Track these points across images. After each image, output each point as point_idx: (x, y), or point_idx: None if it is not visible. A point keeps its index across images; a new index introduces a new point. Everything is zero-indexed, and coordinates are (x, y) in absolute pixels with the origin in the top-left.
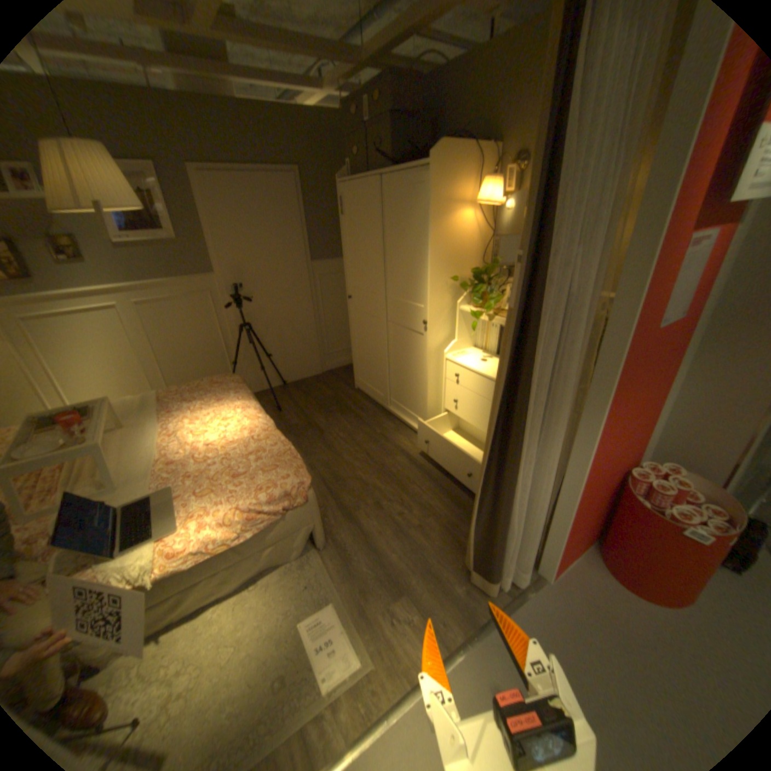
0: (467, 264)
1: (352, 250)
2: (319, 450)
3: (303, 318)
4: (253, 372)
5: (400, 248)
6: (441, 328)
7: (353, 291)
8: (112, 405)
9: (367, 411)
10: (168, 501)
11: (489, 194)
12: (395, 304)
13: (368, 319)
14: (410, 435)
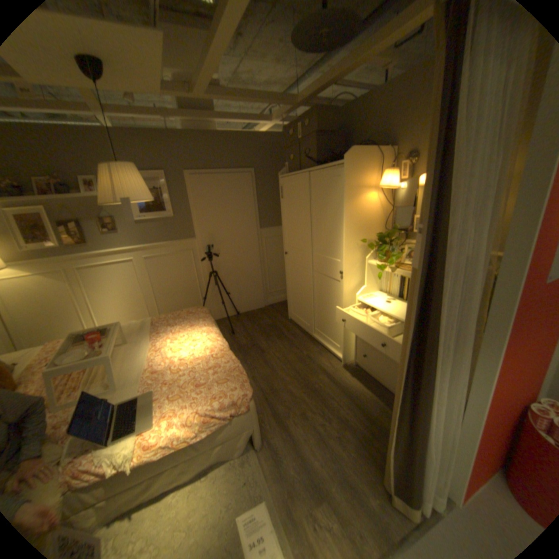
0: (373, 230)
1: (288, 221)
2: (260, 366)
3: (253, 267)
4: (216, 305)
5: (323, 219)
6: (354, 277)
7: (288, 249)
8: (121, 327)
9: (297, 337)
10: (149, 403)
11: (389, 181)
12: (318, 258)
13: (298, 268)
14: (330, 358)
